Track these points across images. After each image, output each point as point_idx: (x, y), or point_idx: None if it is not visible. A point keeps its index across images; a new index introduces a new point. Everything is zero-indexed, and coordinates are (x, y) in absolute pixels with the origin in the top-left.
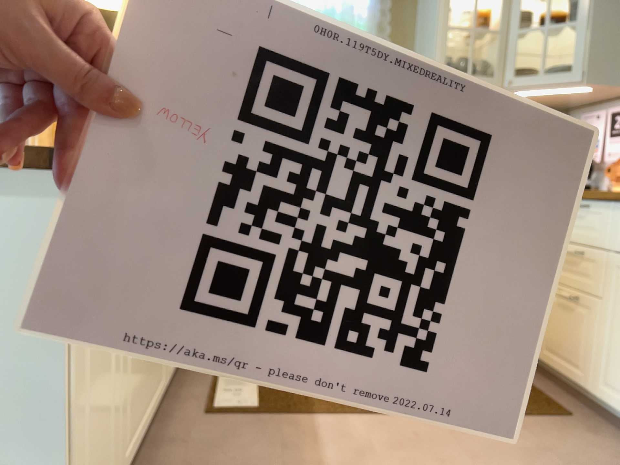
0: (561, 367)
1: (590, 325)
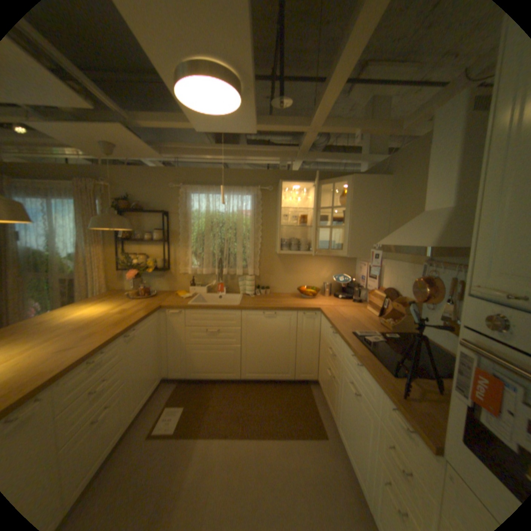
0: (329, 406)
1: (337, 393)
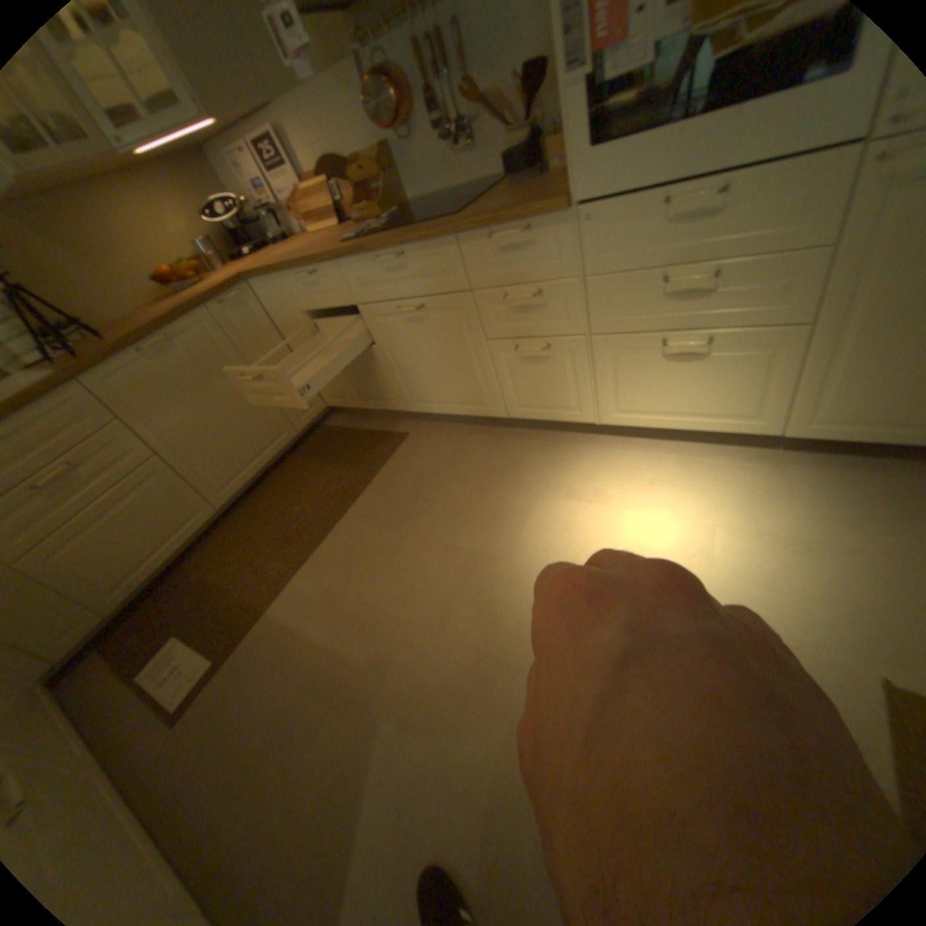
0: (375, 405)
1: (376, 367)
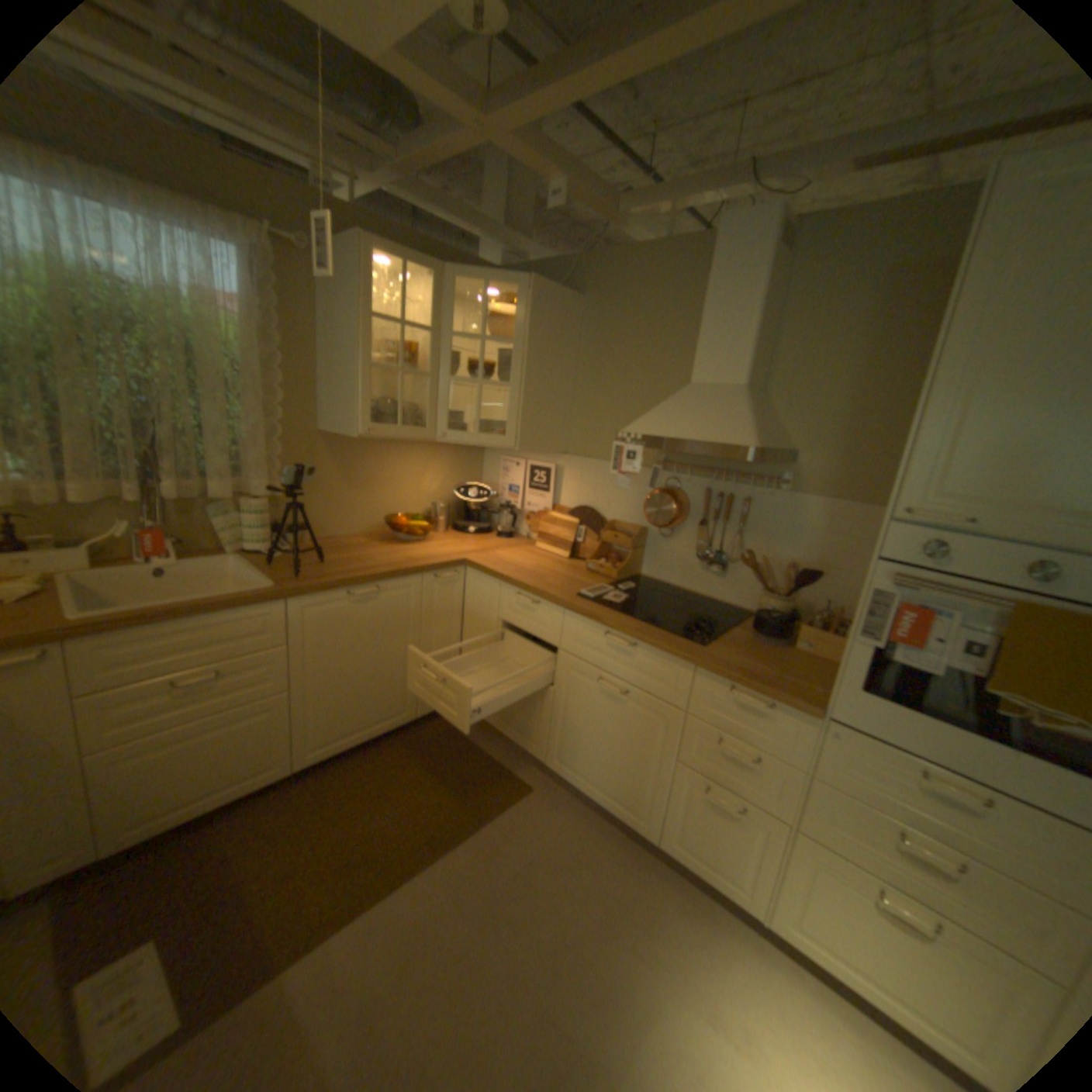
0: (512, 735)
1: (540, 706)
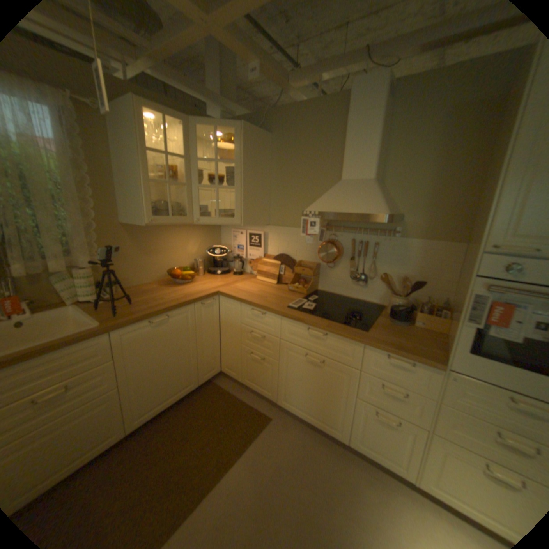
0: (255, 388)
1: (271, 371)
